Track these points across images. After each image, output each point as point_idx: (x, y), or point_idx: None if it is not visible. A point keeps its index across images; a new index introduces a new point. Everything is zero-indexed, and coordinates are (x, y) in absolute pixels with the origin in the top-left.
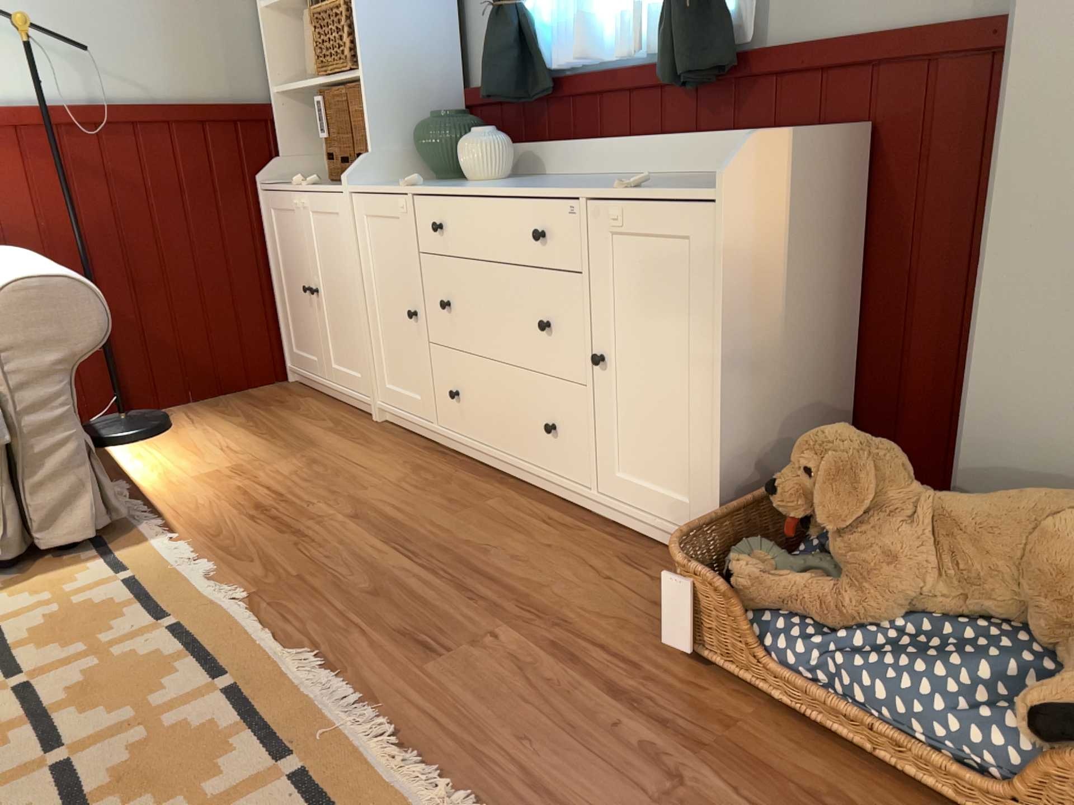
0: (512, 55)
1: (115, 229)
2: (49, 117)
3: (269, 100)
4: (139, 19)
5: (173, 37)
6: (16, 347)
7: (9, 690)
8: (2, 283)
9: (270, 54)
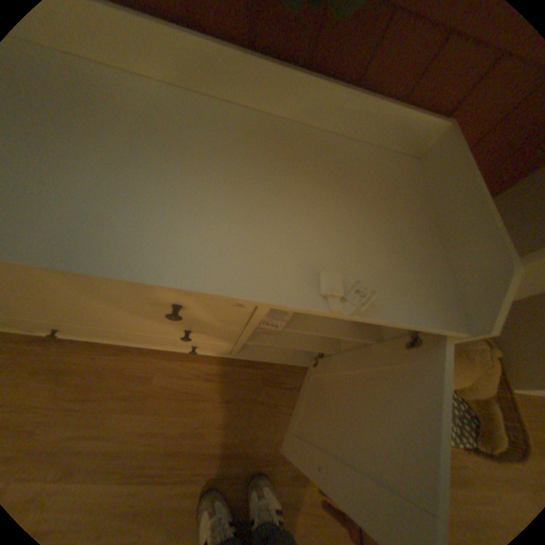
0: None
1: None
2: None
3: None
4: None
5: None
6: None
7: None
8: None
9: None
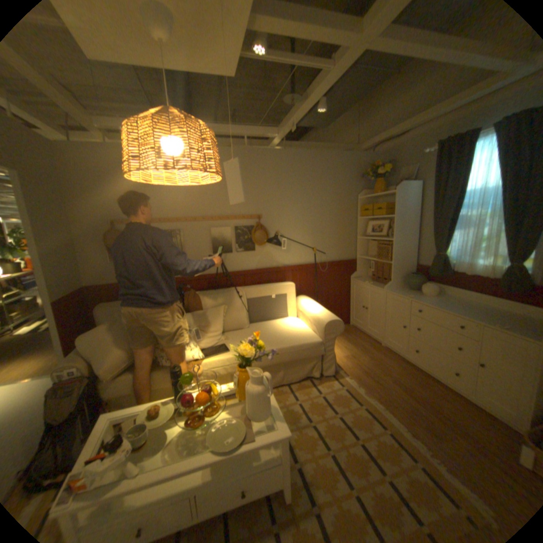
0: (441, 265)
1: (319, 288)
2: (315, 268)
3: (355, 257)
4: (331, 242)
5: (337, 245)
6: (327, 334)
7: (338, 419)
8: (325, 319)
9: (358, 247)
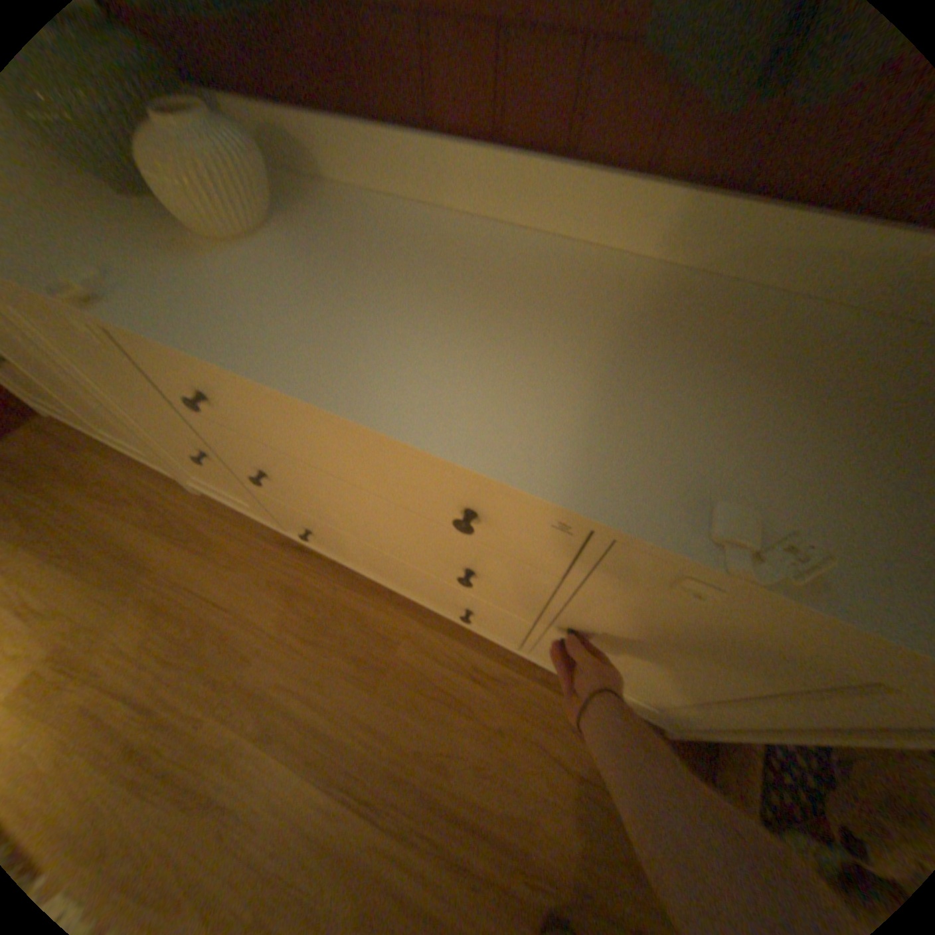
0: None
1: None
2: None
3: None
4: None
5: None
6: None
7: None
8: None
9: None
